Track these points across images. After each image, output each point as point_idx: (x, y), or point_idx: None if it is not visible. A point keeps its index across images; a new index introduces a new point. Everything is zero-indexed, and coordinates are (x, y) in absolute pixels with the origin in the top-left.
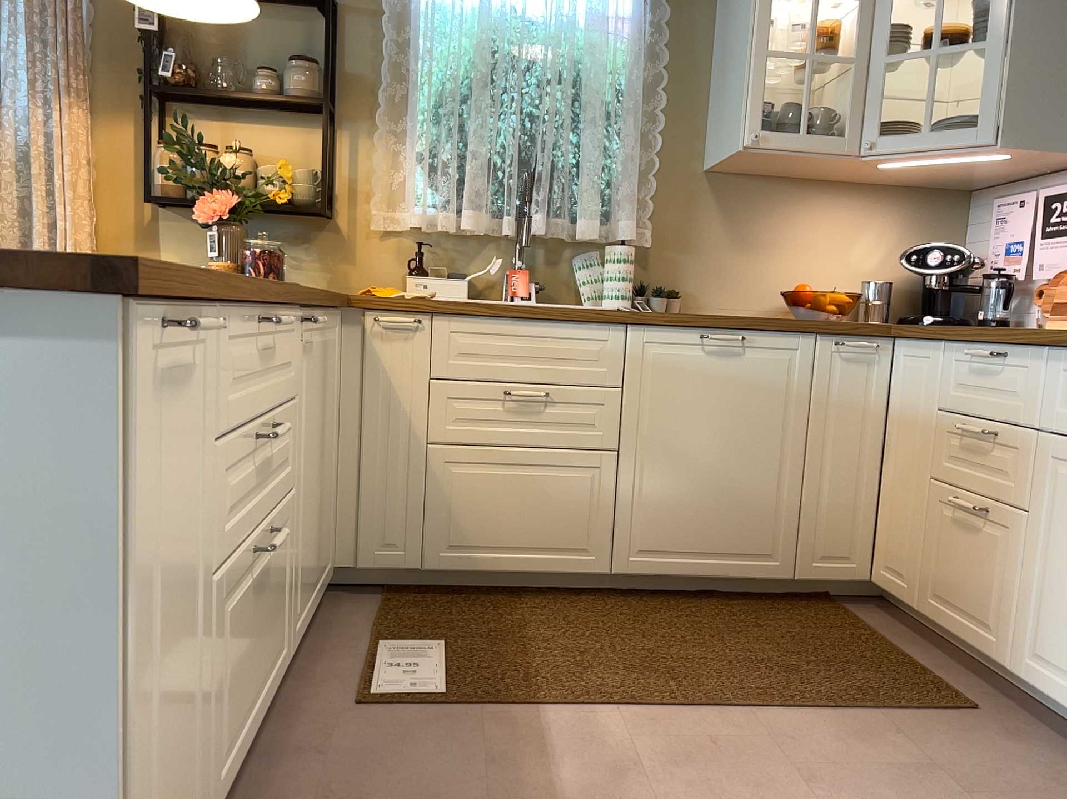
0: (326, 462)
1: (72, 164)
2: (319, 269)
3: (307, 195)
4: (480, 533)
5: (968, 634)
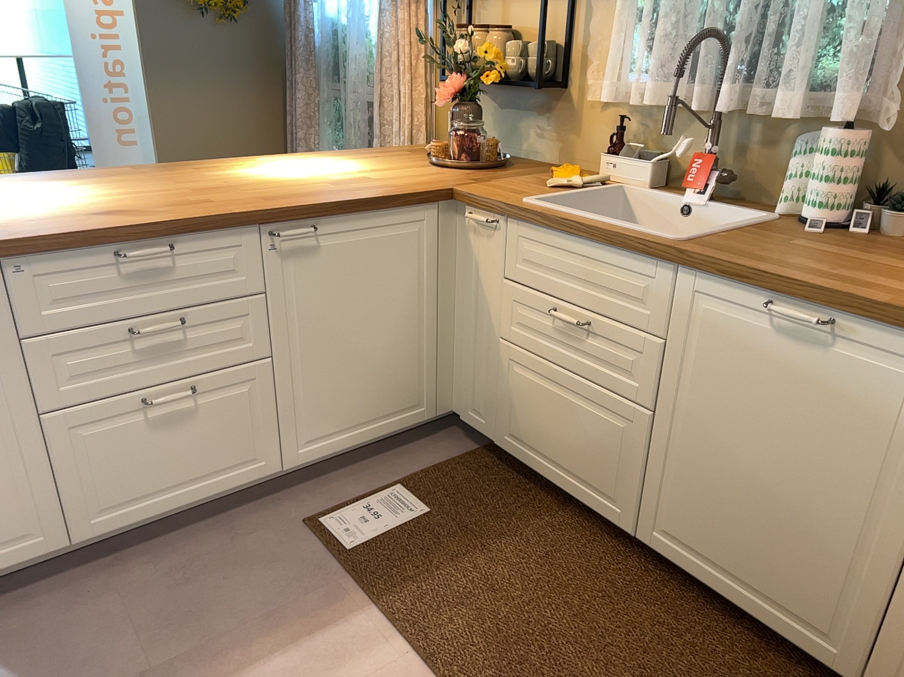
0: (395, 332)
1: (406, 52)
2: (552, 140)
3: (533, 71)
4: (531, 433)
5: None
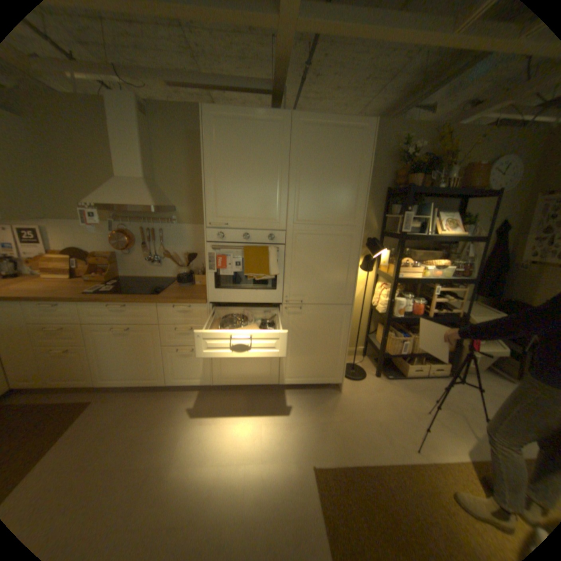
0: None
1: None
2: None
3: None
4: None
5: (72, 385)
